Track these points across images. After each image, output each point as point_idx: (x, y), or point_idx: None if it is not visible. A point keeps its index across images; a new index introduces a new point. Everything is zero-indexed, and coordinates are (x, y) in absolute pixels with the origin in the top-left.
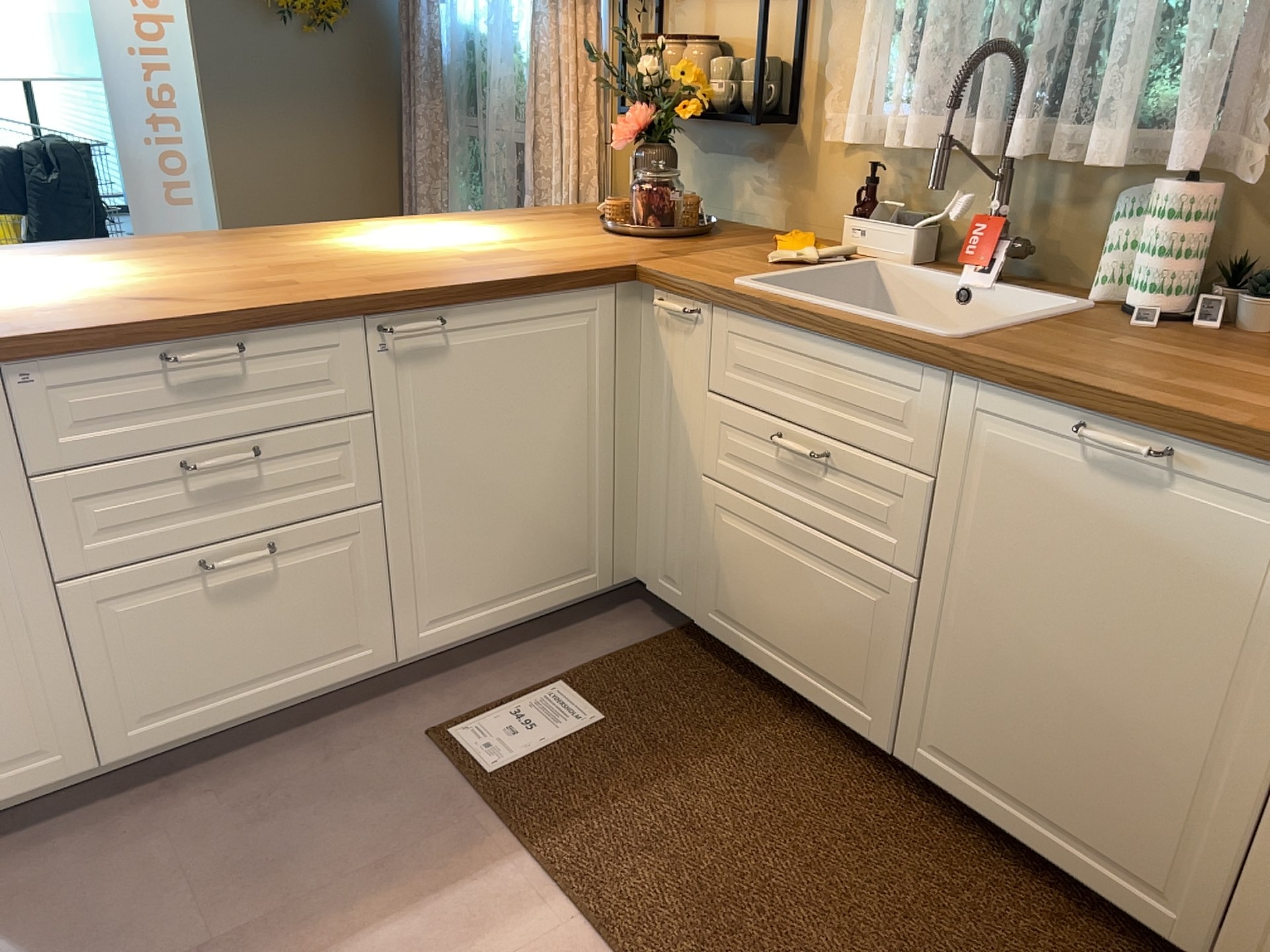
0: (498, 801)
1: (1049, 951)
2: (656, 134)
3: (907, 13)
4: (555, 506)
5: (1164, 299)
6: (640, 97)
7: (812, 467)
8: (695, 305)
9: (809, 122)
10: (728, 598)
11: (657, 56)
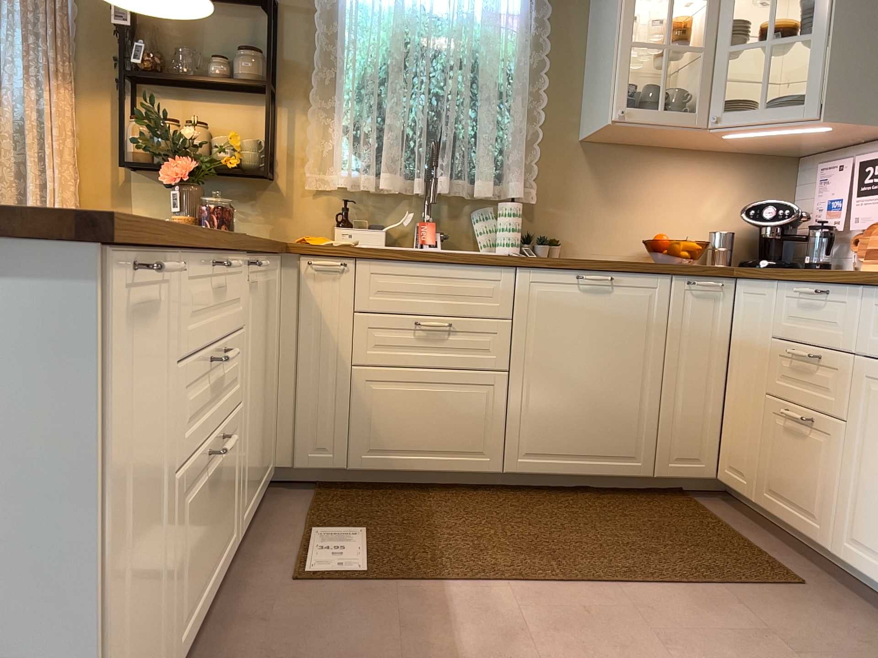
0: (392, 578)
1: (612, 506)
2: (197, 176)
3: (367, 123)
4: (267, 410)
5: (519, 247)
6: (177, 152)
7: (438, 335)
8: (340, 262)
9: (286, 177)
10: (378, 438)
11: (192, 127)
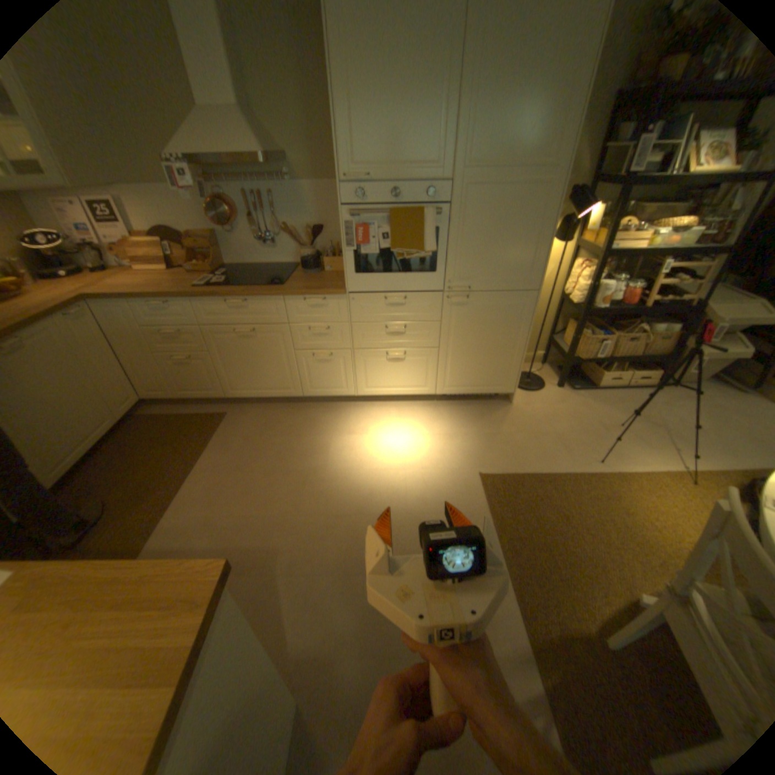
0: None
1: (117, 450)
2: None
3: None
4: None
5: None
6: None
7: None
8: None
9: None
10: None
11: None
